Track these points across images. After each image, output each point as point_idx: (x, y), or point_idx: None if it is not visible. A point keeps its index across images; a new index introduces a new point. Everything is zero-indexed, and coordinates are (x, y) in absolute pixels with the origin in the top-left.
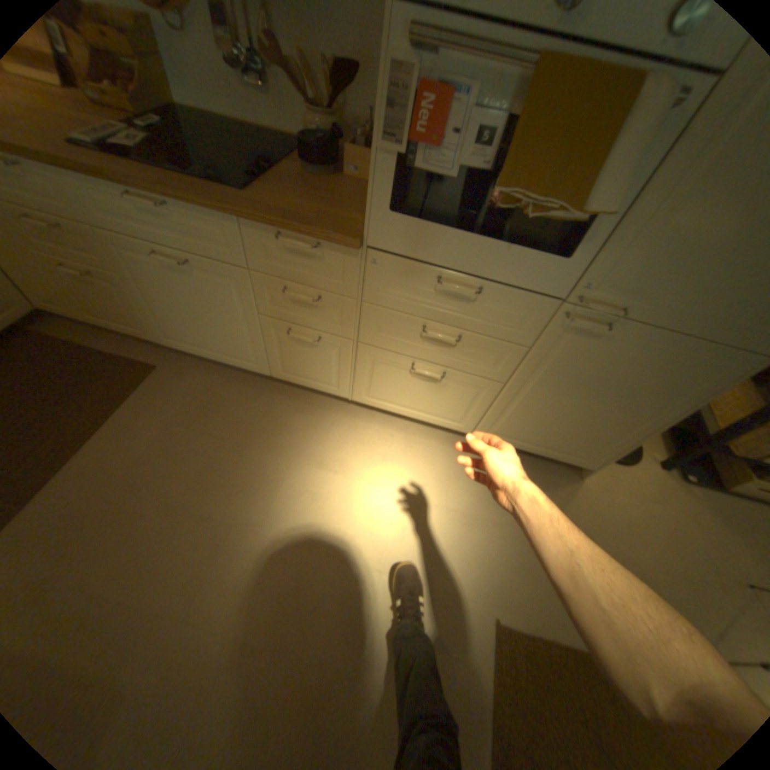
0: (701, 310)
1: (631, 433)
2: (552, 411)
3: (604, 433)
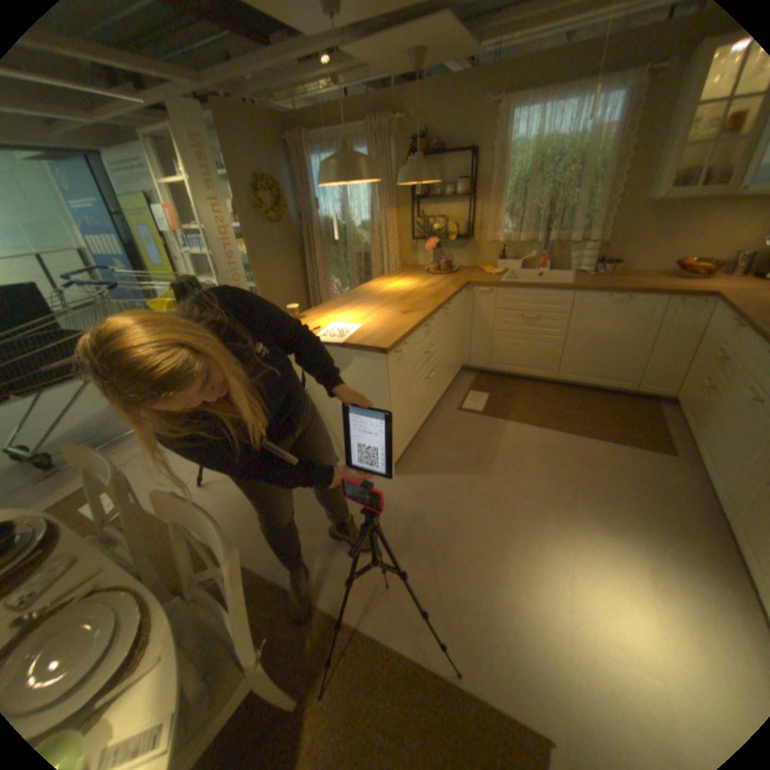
0: None
1: None
2: None
3: None
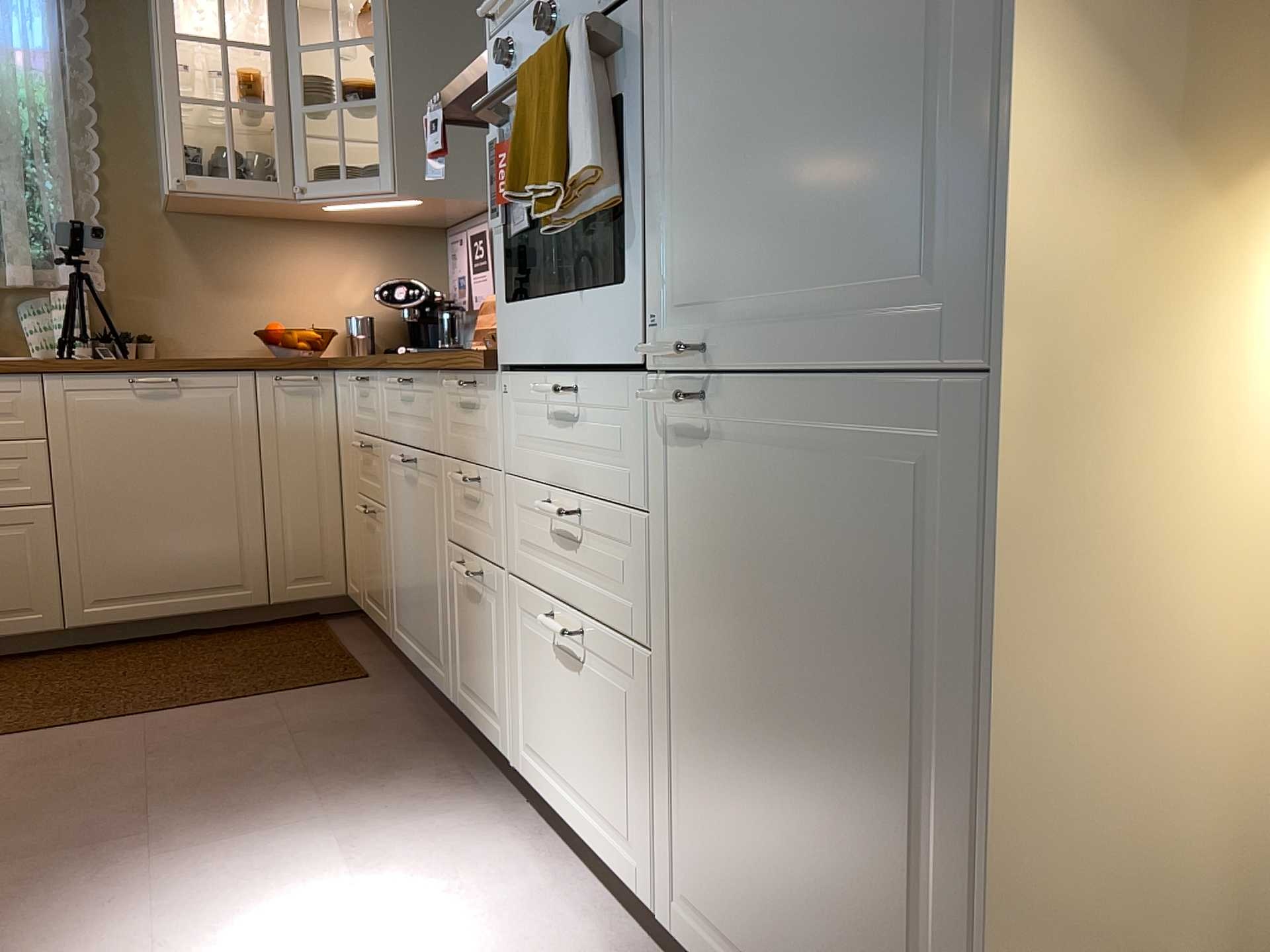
0: (807, 297)
1: (949, 902)
2: (747, 770)
3: (886, 904)
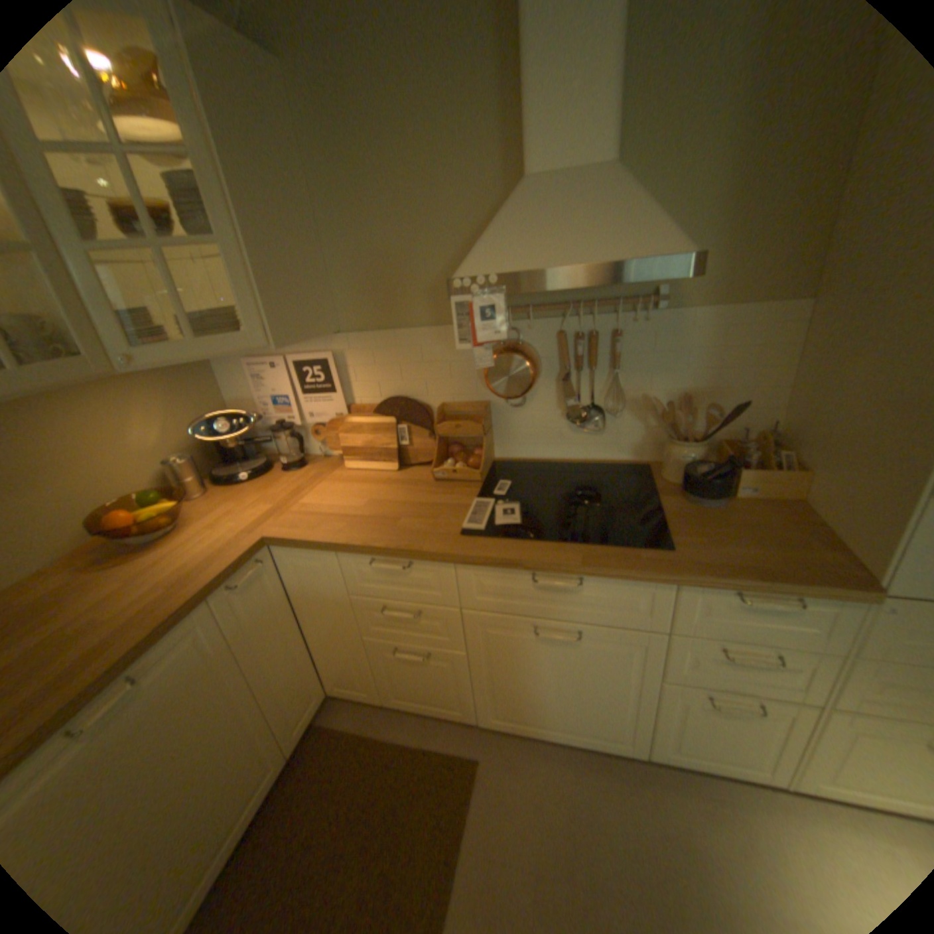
0: None
1: None
2: None
3: None
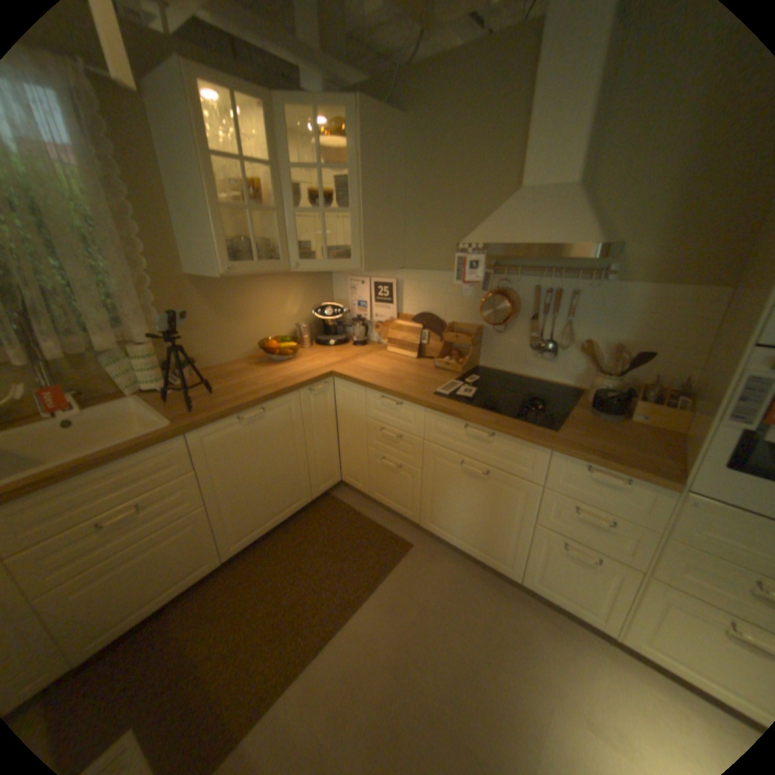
0: None
1: None
2: None
3: None
